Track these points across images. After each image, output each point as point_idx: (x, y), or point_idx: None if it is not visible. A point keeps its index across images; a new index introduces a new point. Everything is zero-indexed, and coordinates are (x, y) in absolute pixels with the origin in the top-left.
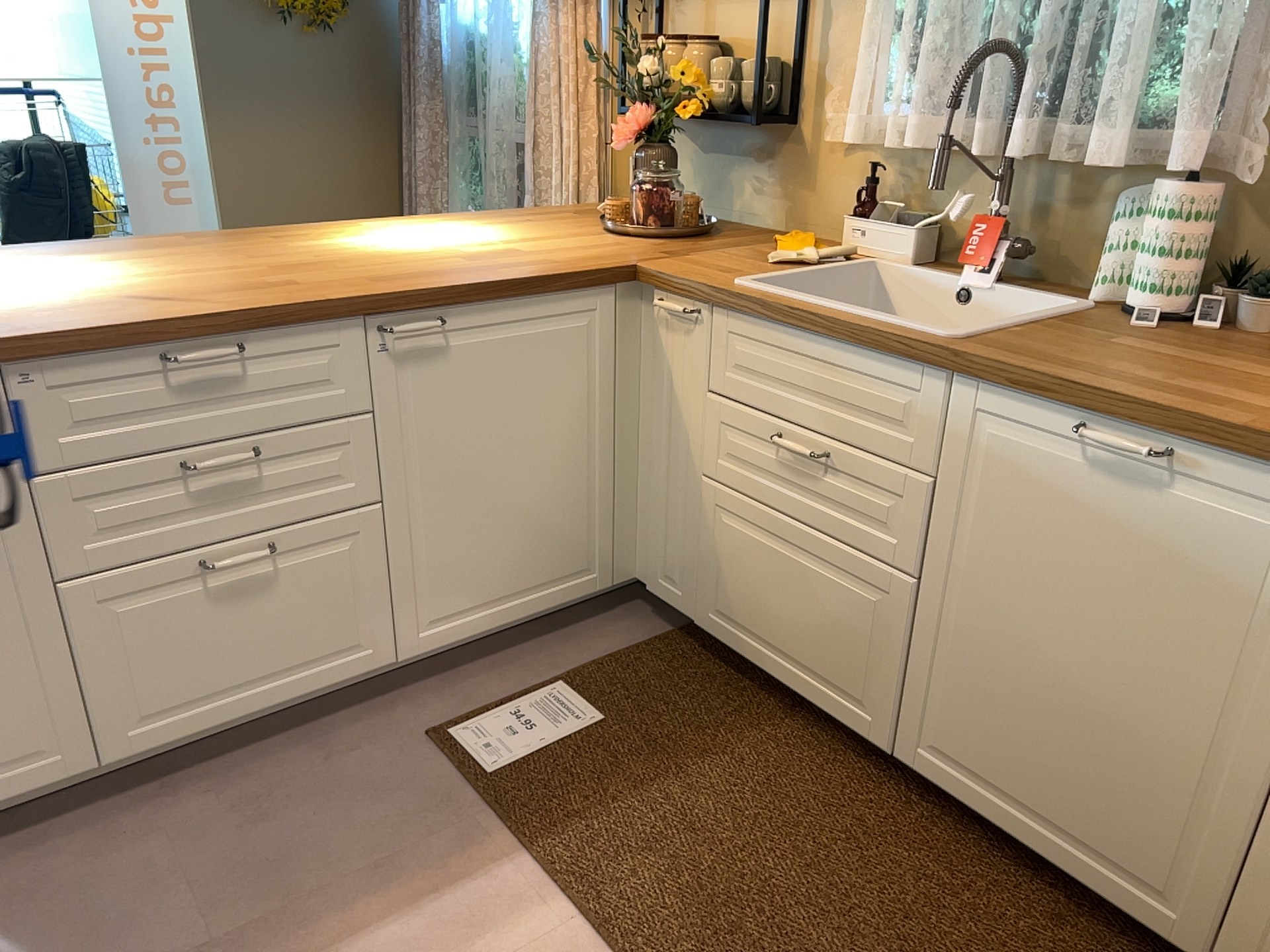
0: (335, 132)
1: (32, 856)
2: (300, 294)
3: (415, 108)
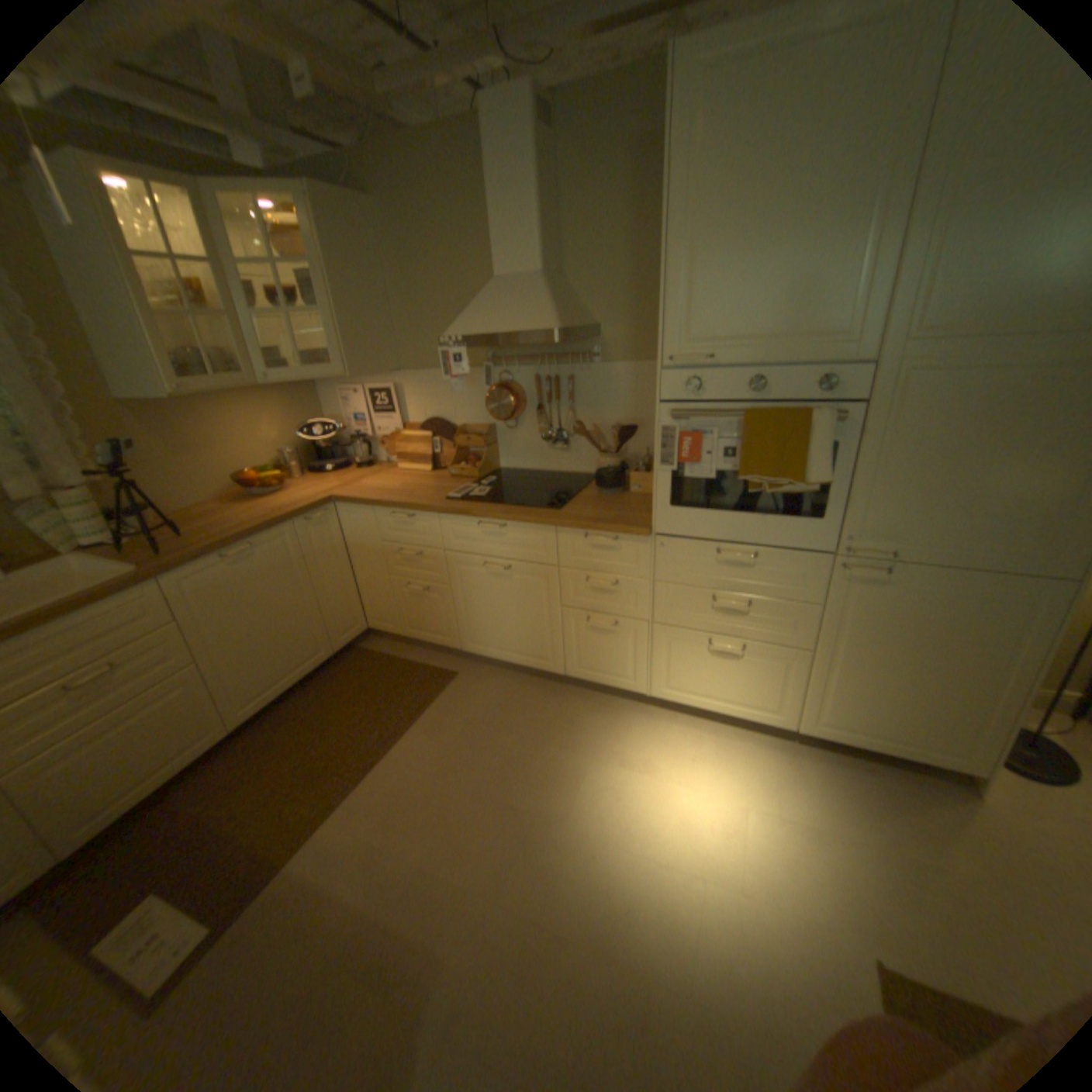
0: None
1: None
2: None
3: None
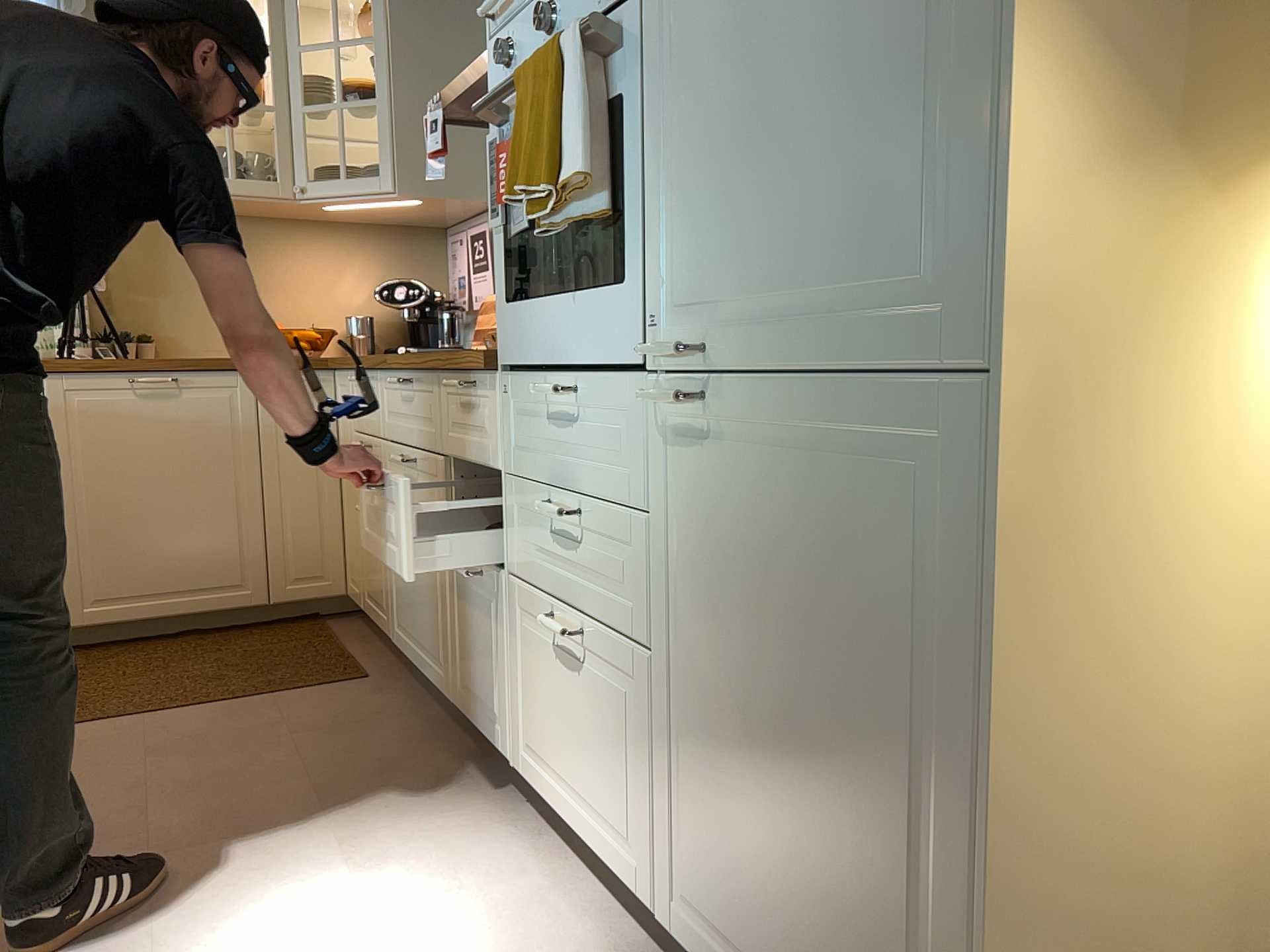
0: None
1: None
2: None
3: None
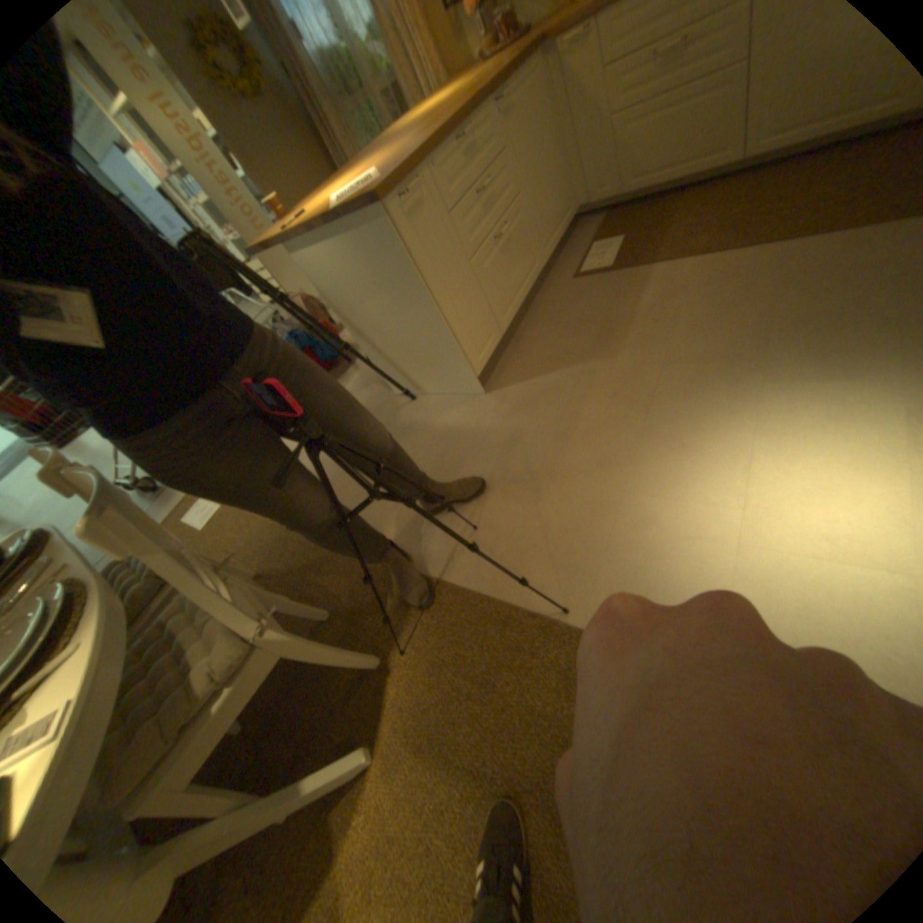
0: (292, 150)
1: (508, 368)
2: (465, 96)
3: (320, 110)
